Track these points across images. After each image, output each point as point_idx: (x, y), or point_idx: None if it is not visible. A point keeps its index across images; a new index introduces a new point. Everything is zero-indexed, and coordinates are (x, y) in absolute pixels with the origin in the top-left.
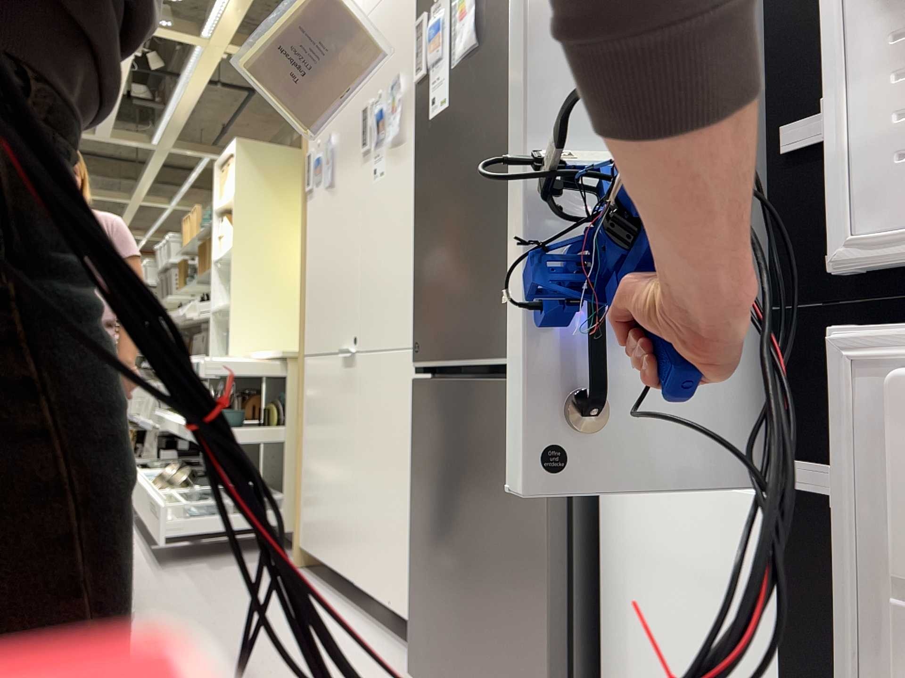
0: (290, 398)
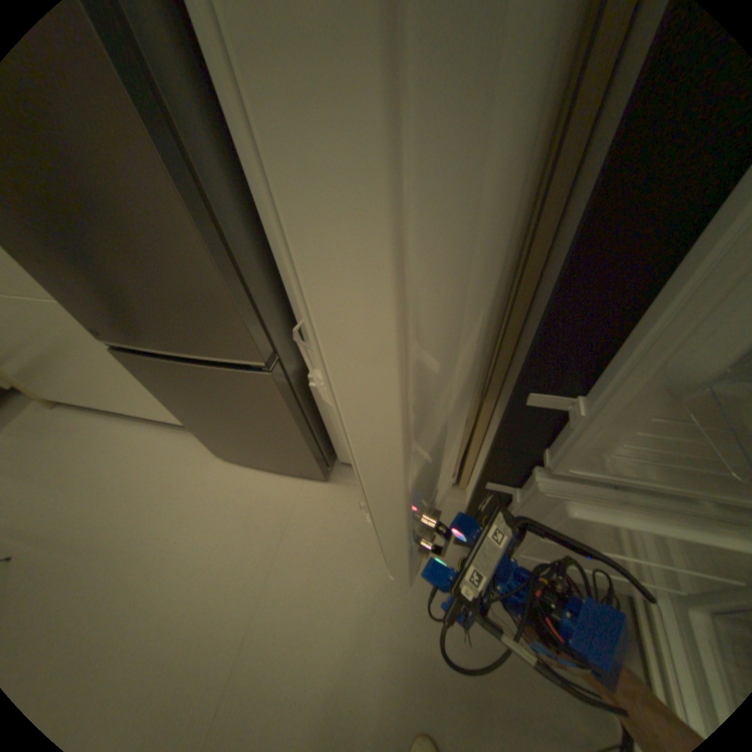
0: None
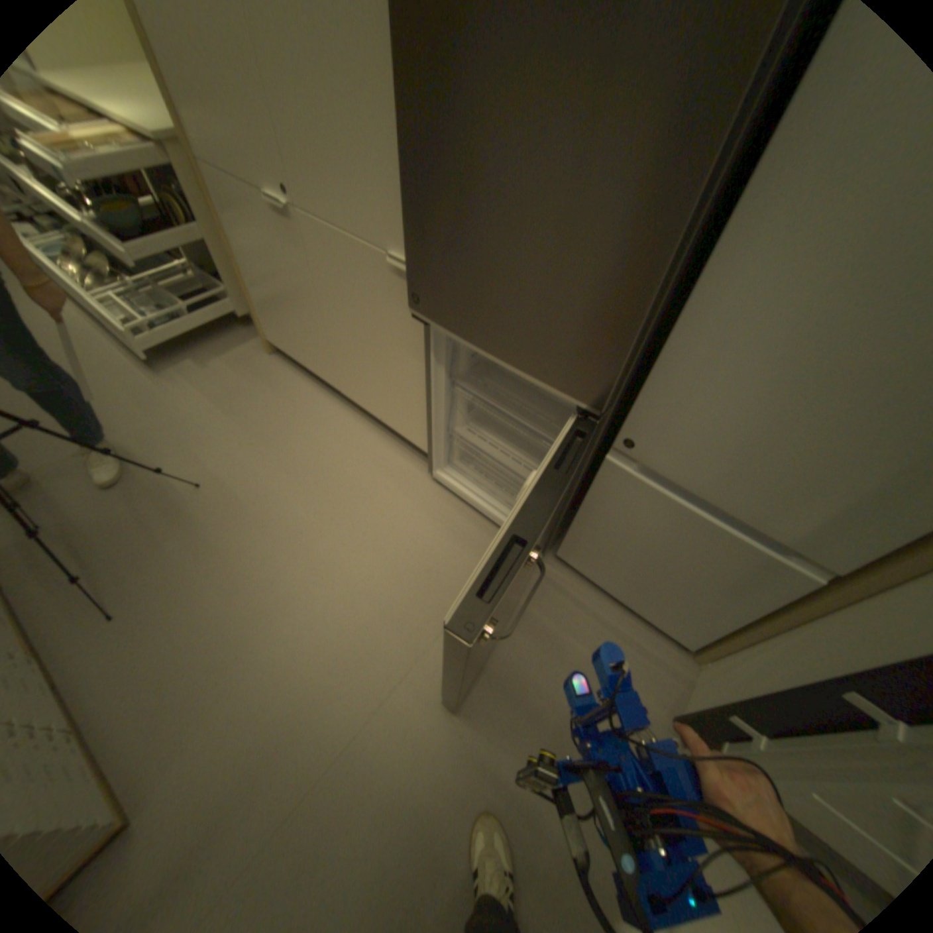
0: (189, 193)
